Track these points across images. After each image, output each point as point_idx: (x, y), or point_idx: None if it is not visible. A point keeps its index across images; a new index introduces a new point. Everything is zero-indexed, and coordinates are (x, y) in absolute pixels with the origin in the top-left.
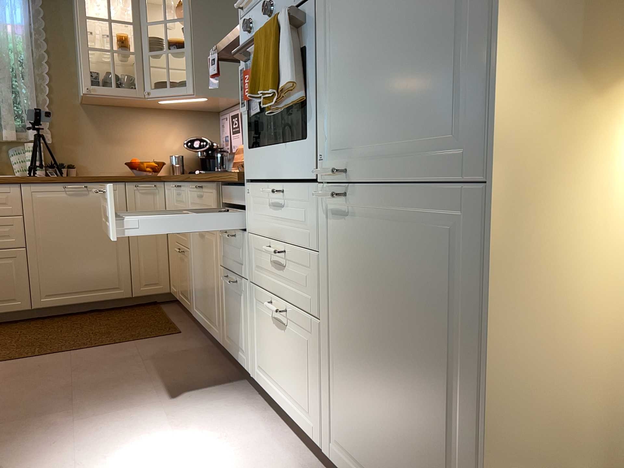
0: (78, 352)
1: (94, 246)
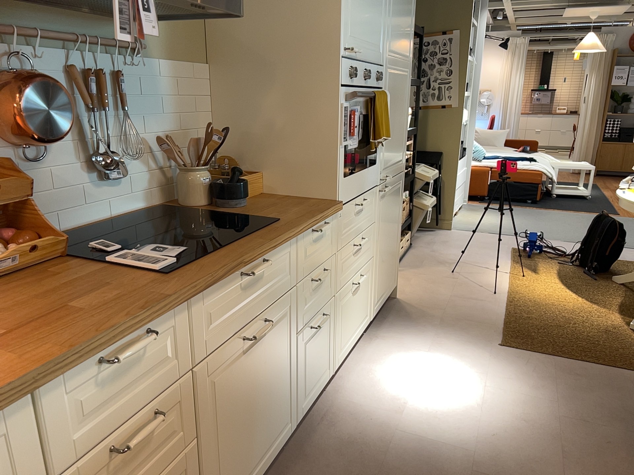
0: None
1: None
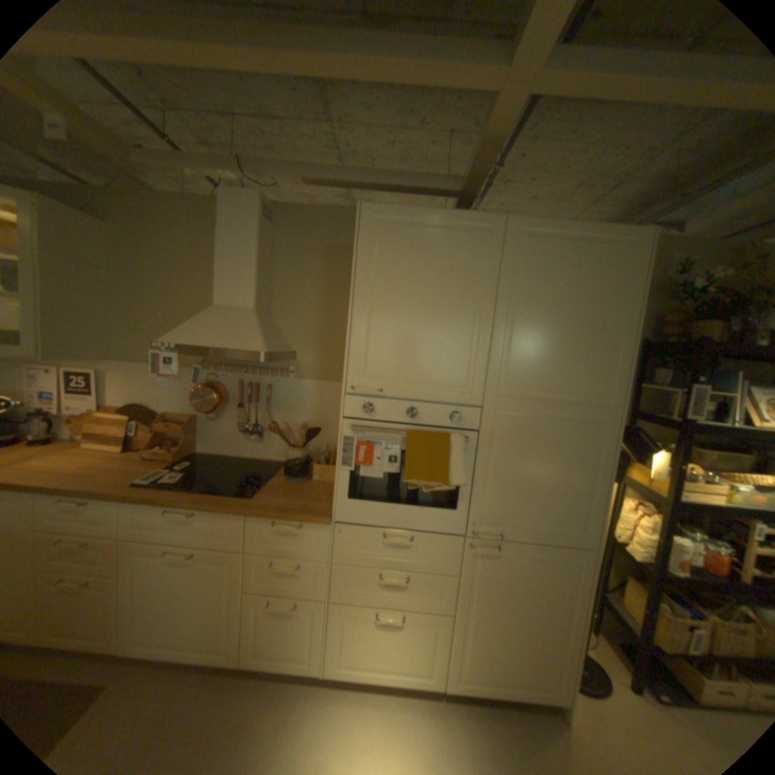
0: None
1: None
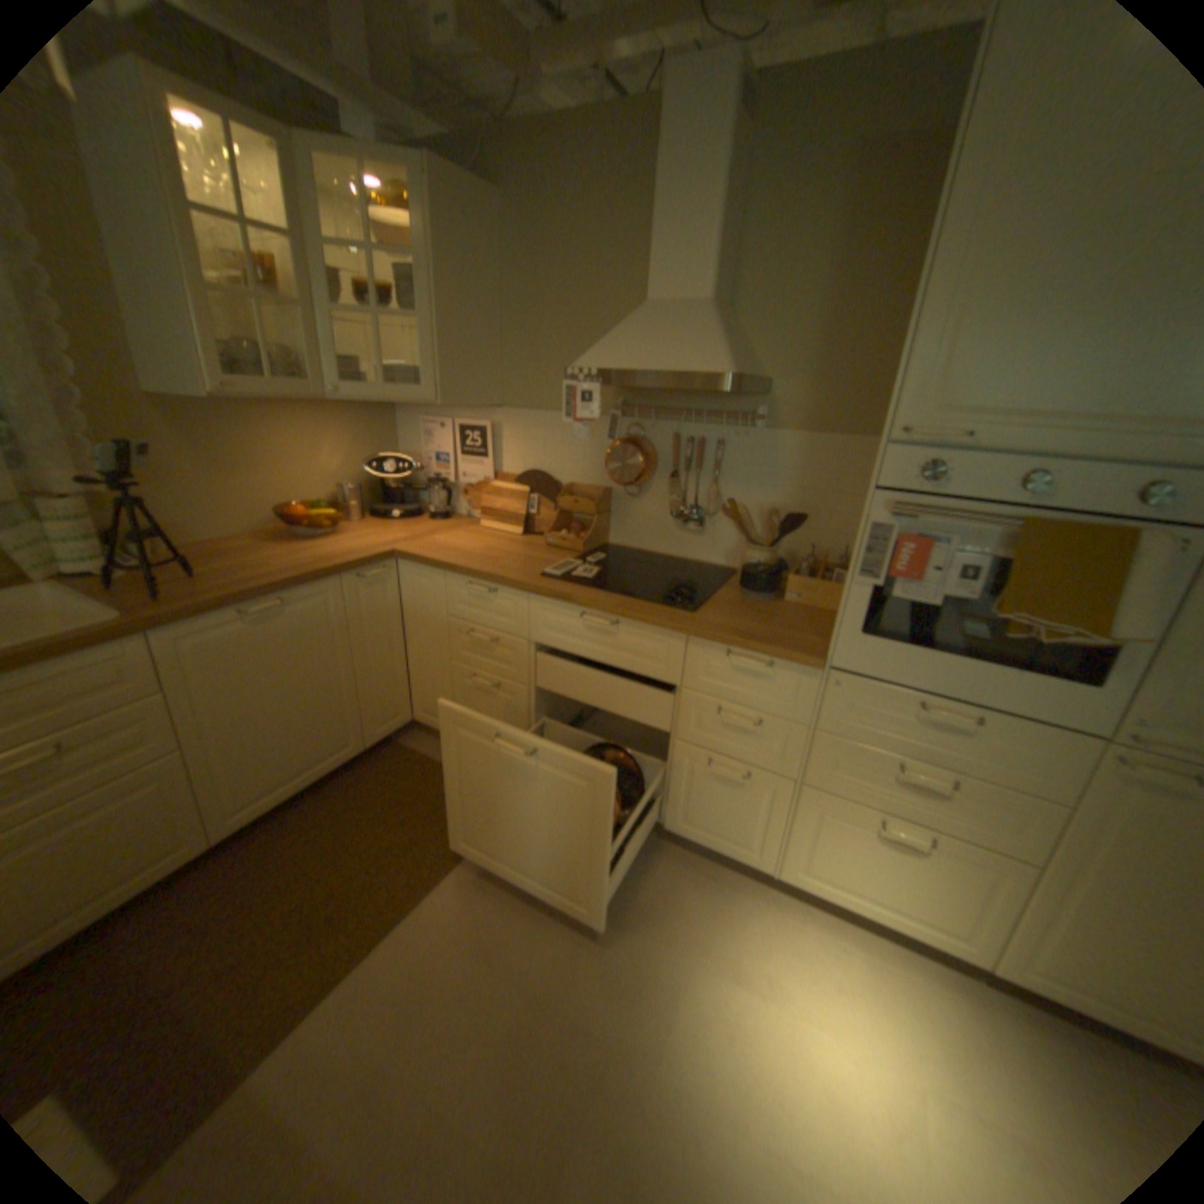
0: (422, 906)
1: (305, 696)
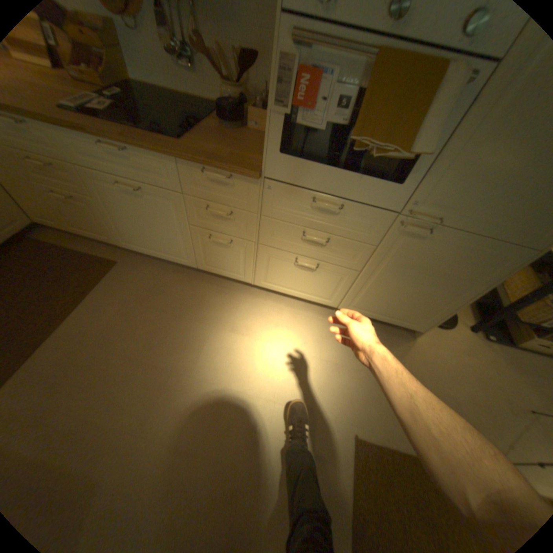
0: (60, 329)
1: None
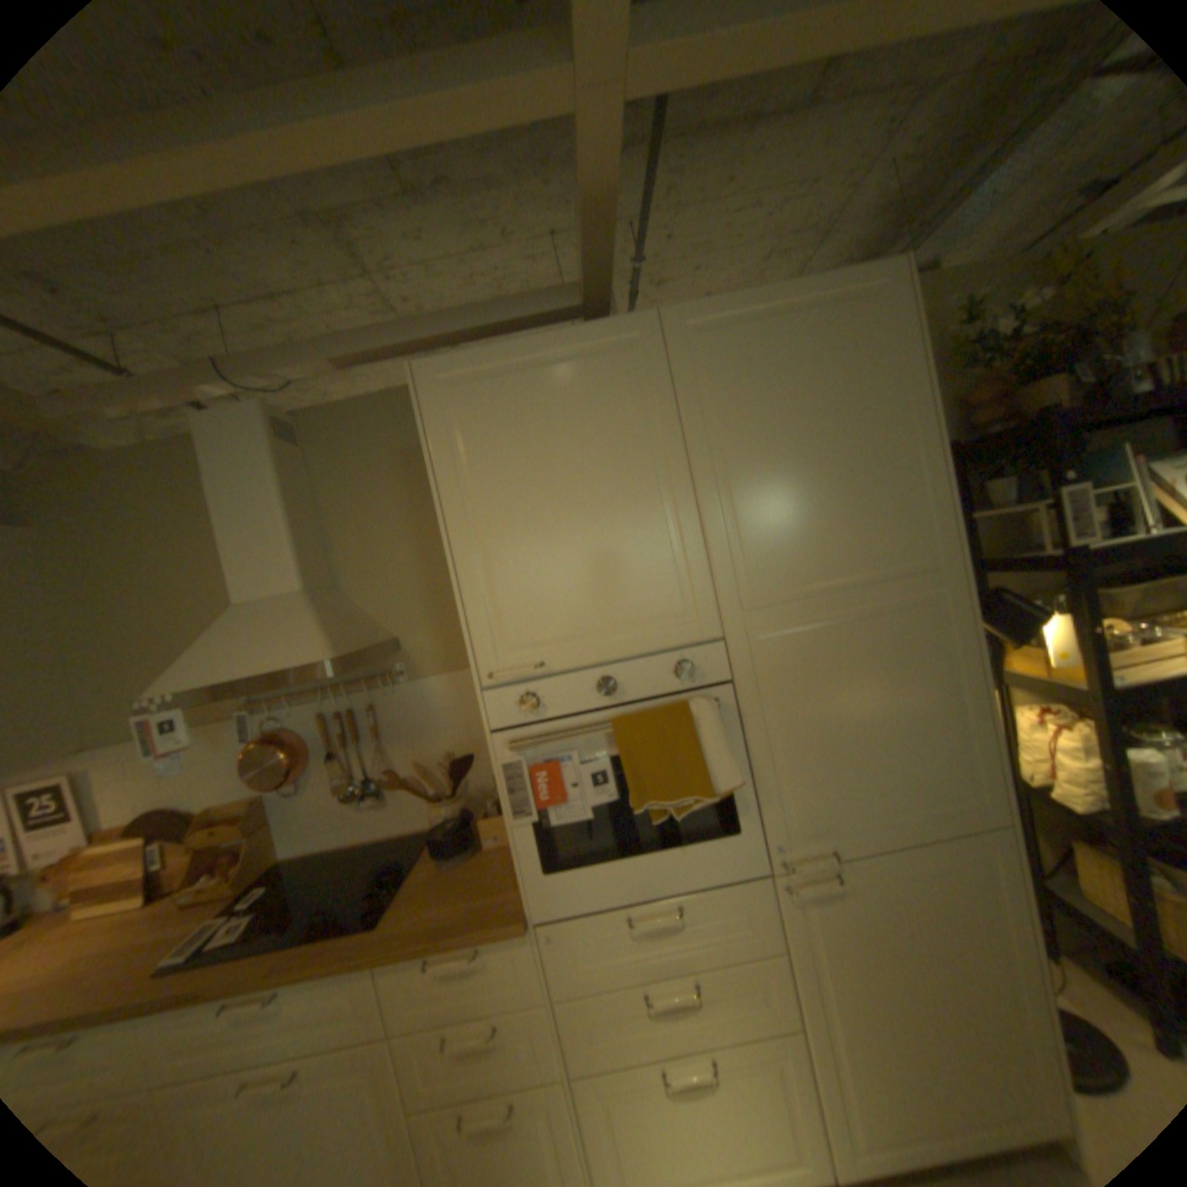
0: None
1: None
